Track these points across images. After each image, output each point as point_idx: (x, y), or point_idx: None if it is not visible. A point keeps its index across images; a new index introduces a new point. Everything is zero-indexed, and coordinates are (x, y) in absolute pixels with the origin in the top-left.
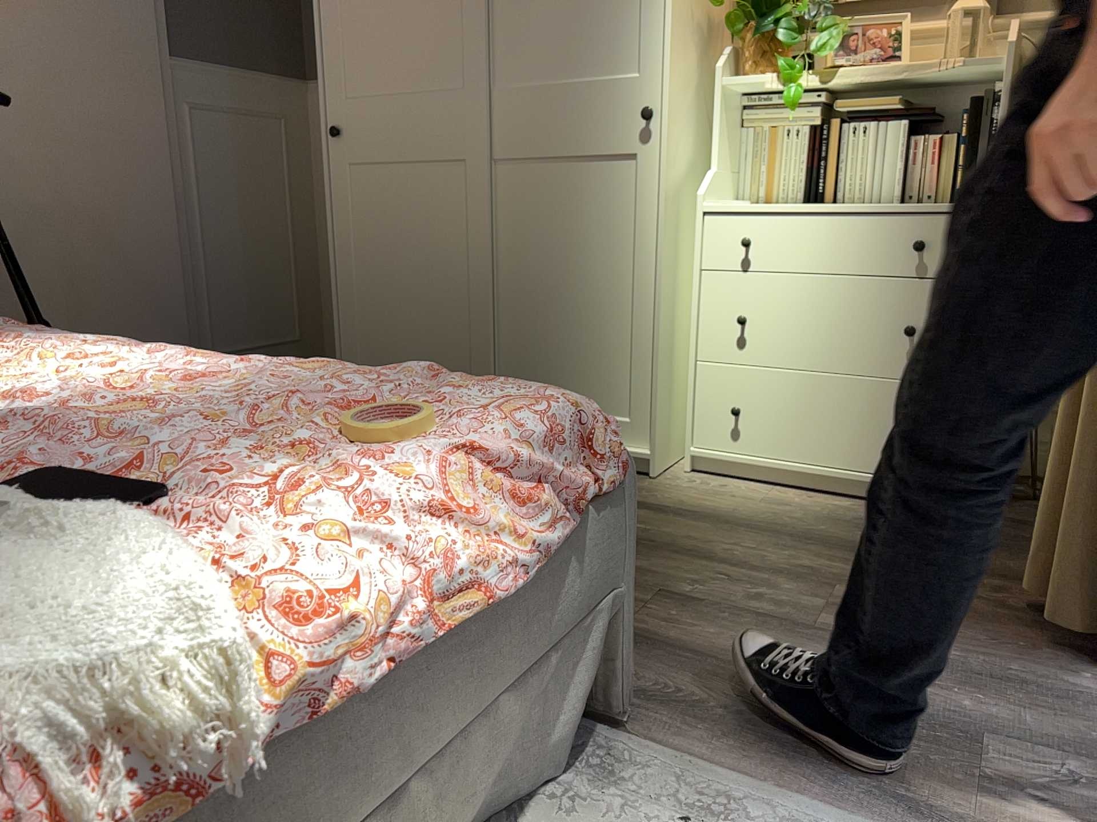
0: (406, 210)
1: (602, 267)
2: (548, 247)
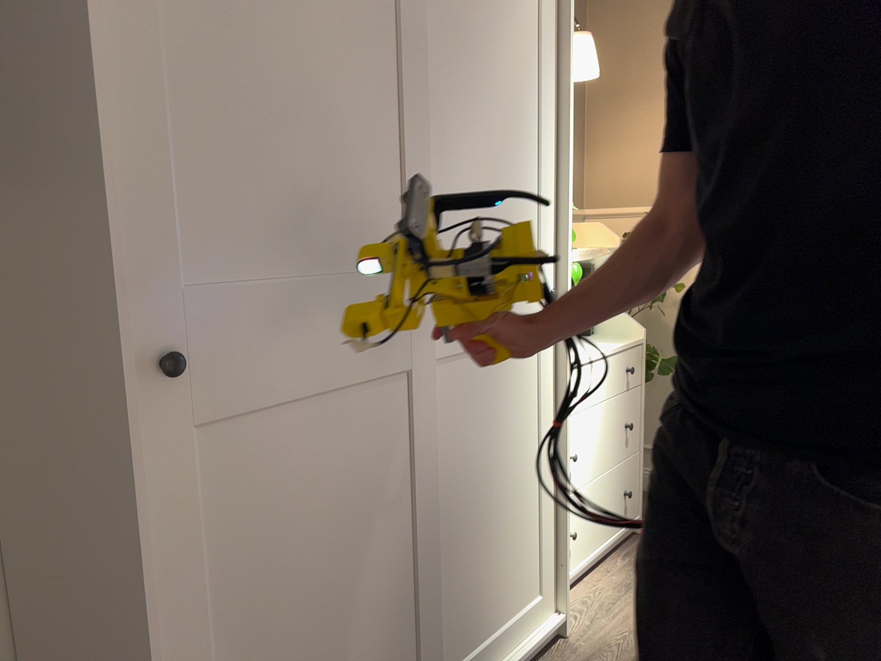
0: (317, 475)
1: (519, 455)
2: (478, 453)
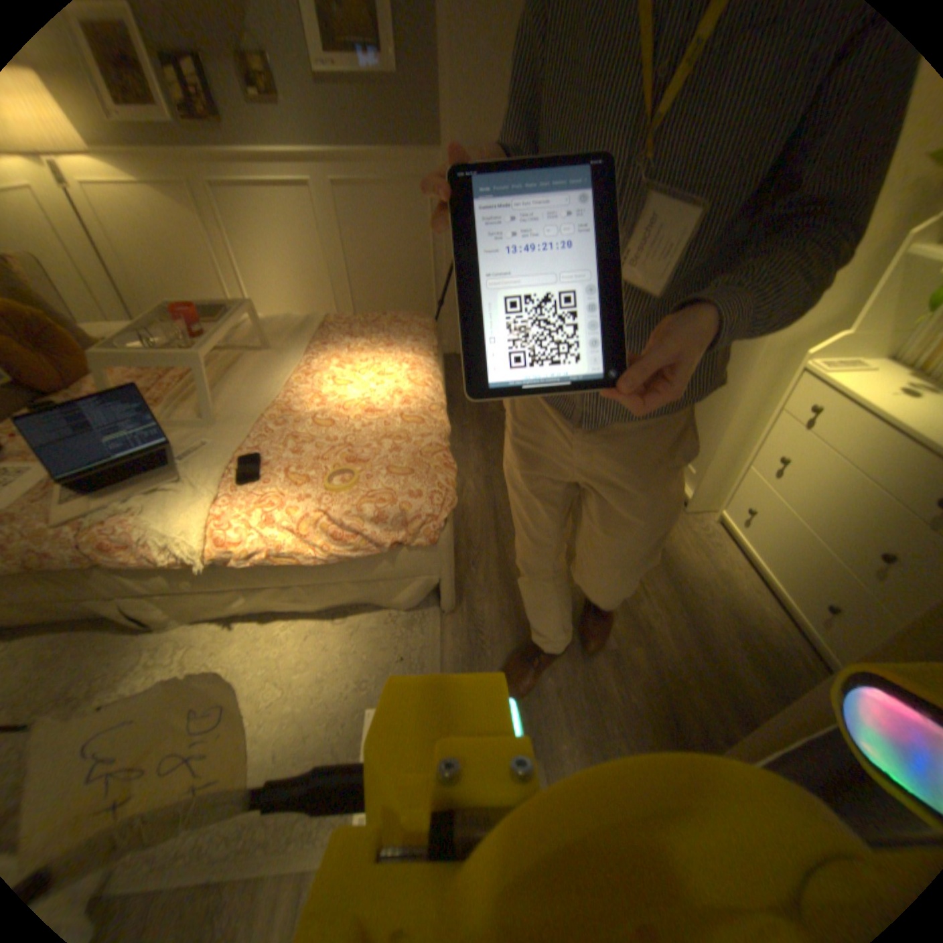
0: None
1: None
2: None
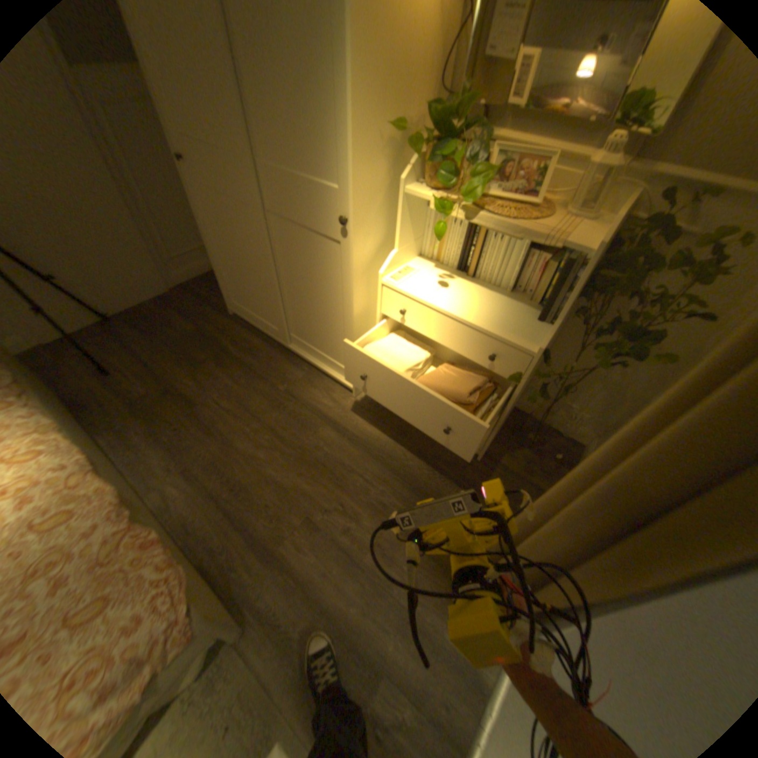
0: (229, 222)
1: (328, 296)
2: (302, 273)
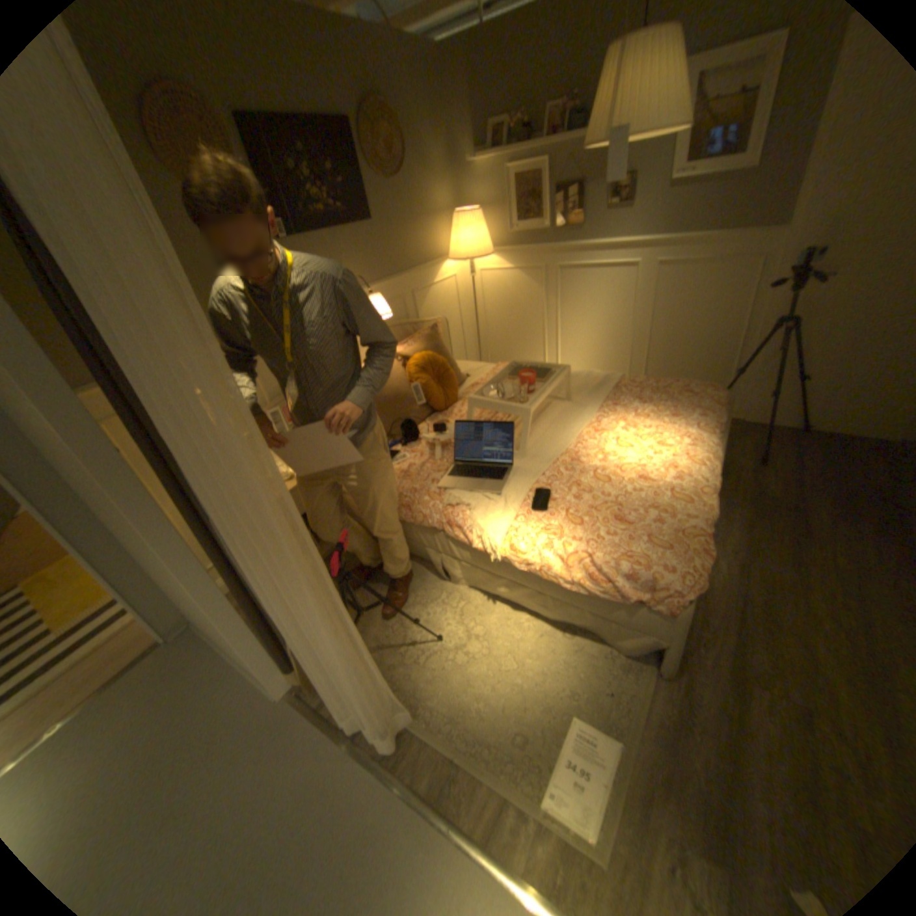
0: None
1: None
2: None
